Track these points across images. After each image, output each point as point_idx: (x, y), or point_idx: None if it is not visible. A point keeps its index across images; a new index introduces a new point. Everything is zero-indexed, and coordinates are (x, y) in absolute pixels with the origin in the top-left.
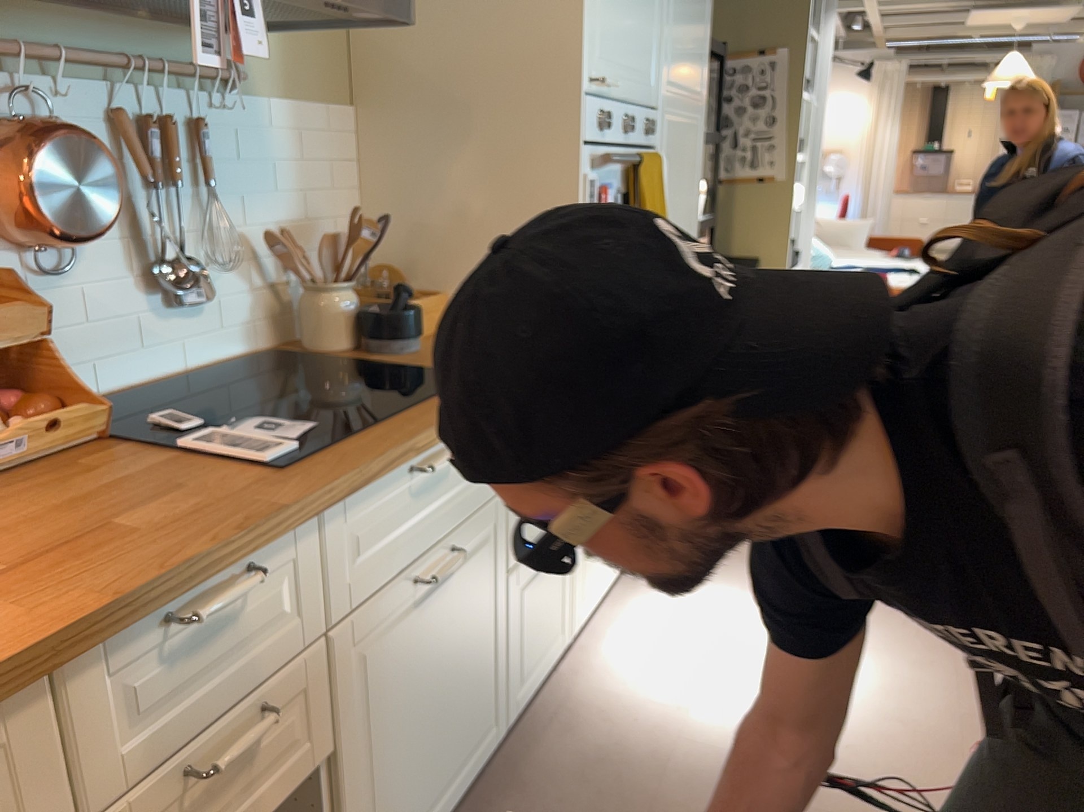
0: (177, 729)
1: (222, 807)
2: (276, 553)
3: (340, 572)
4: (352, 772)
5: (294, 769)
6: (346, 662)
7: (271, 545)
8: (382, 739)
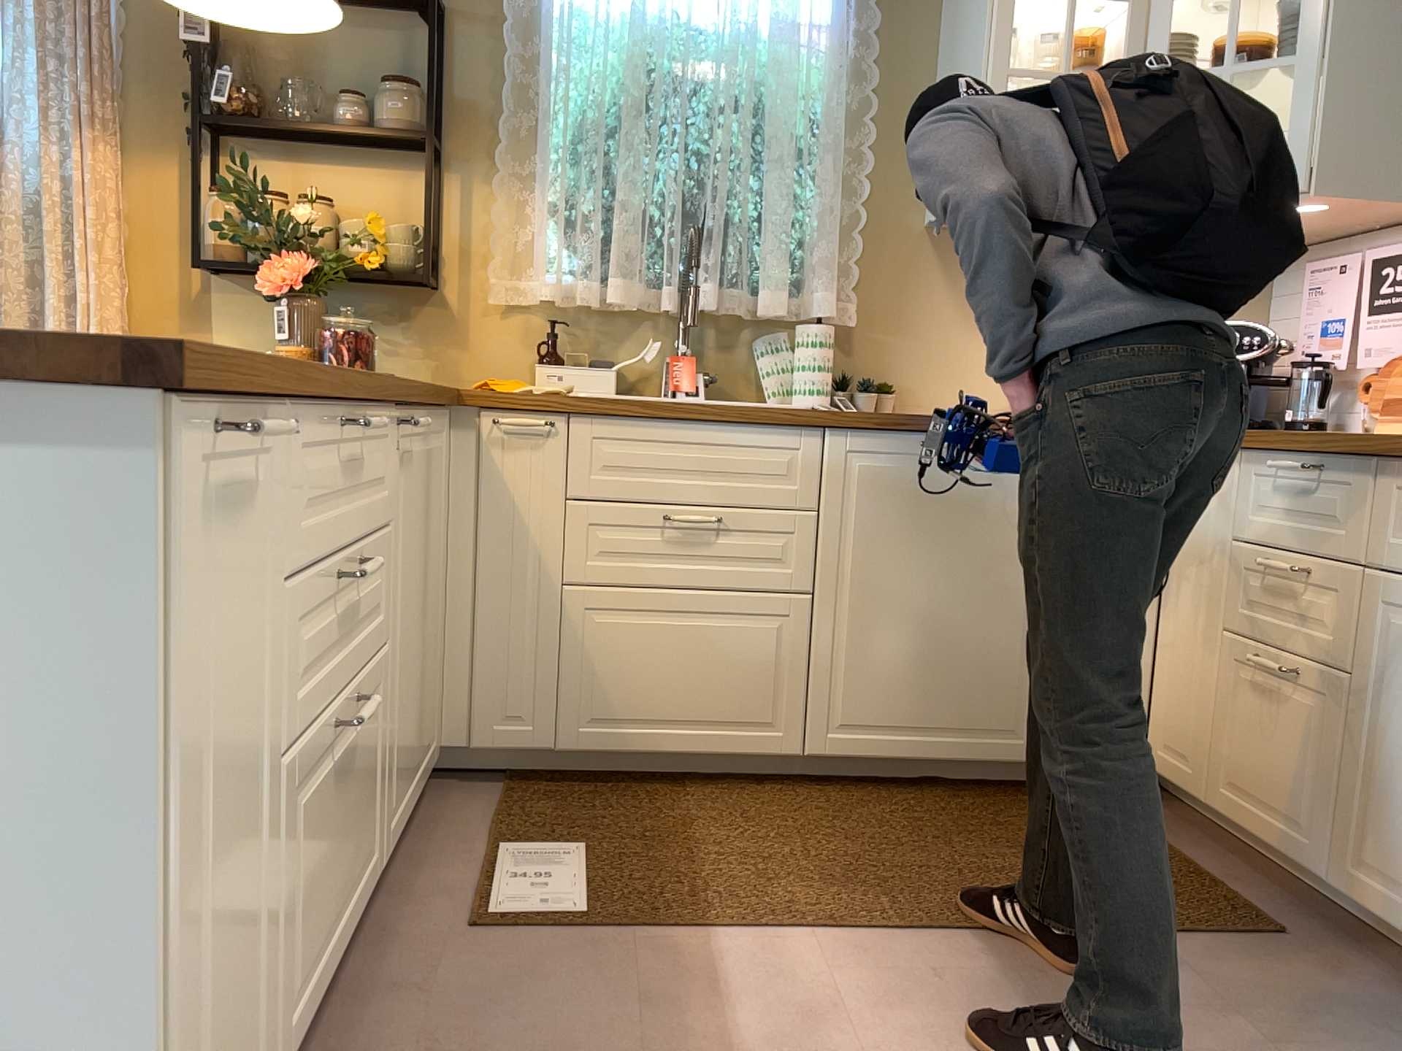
0: (1271, 533)
1: (1280, 611)
2: (1340, 472)
3: (1386, 528)
4: (1362, 722)
5: (1321, 648)
6: (1375, 612)
7: (1326, 457)
8: (1396, 736)
